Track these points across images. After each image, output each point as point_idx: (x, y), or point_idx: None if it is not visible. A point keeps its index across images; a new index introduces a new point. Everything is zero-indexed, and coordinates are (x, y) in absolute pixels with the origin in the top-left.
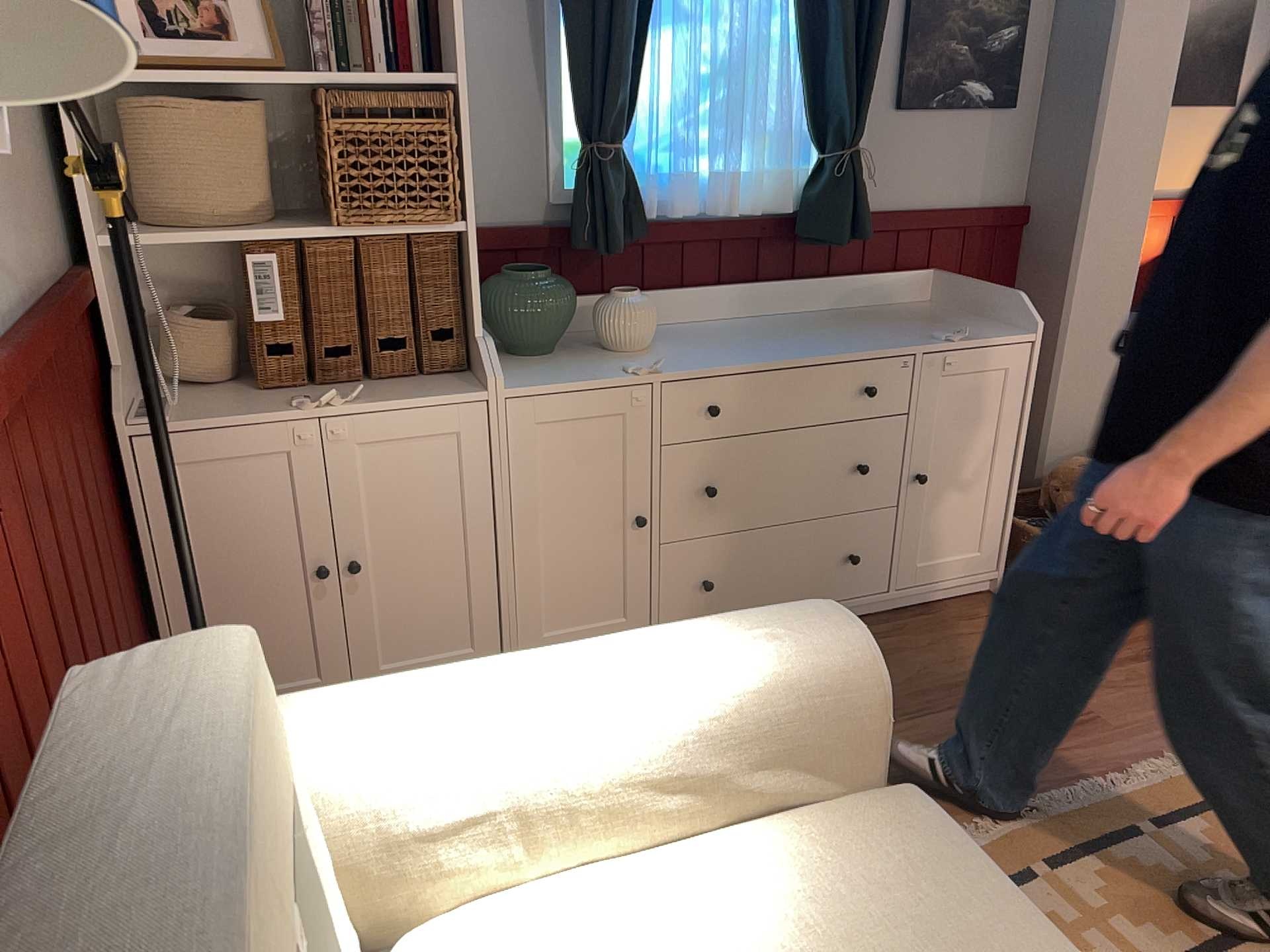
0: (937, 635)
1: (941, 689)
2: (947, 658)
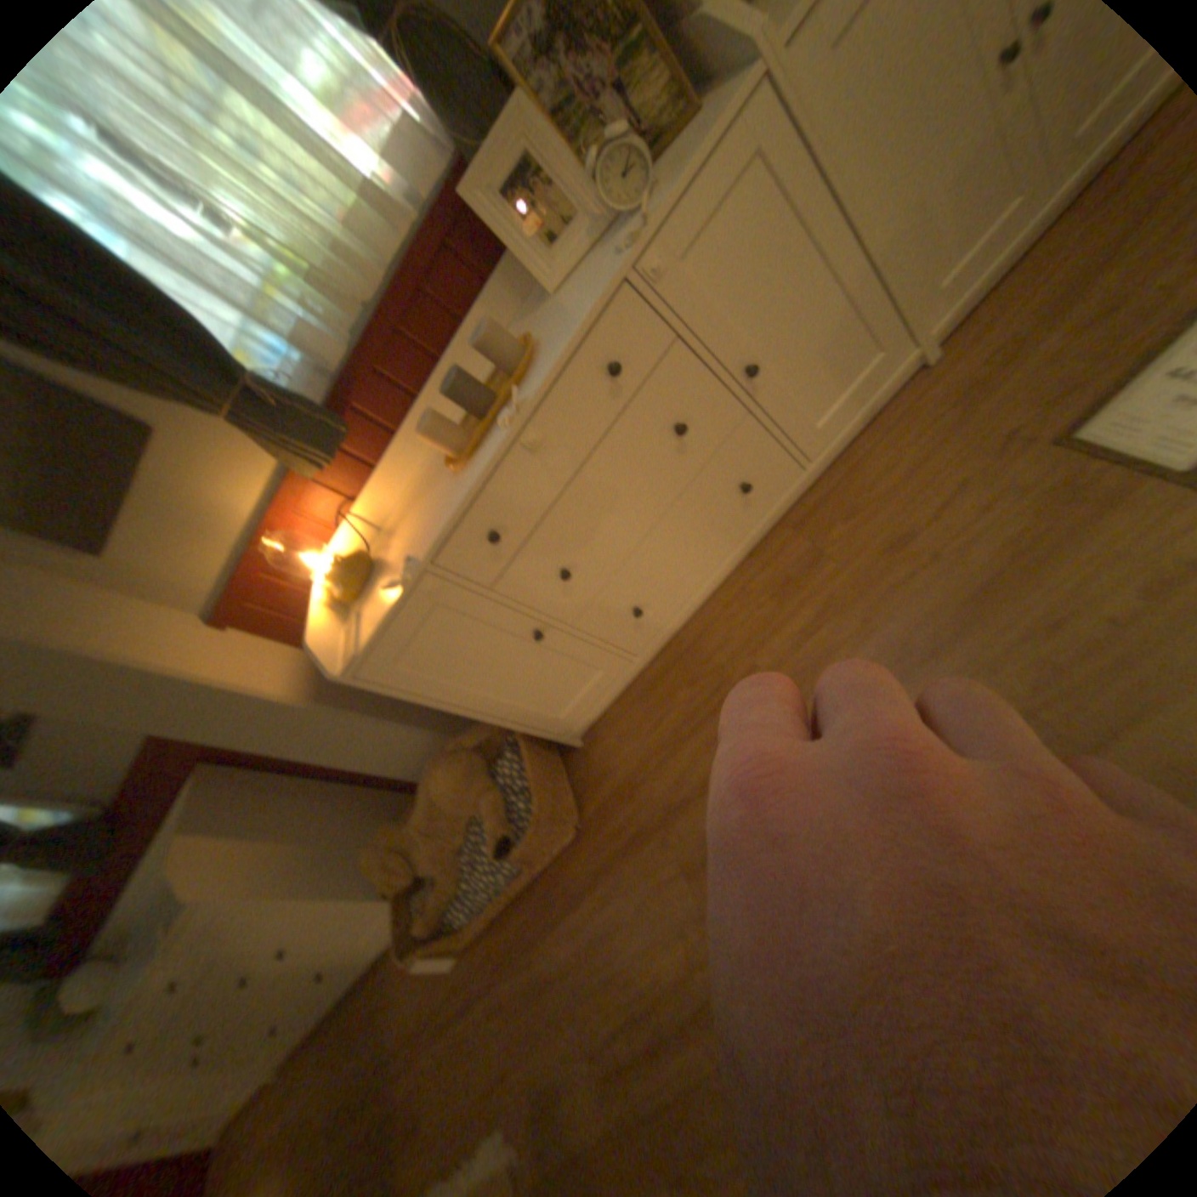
0: (390, 975)
1: (372, 1064)
2: (385, 1014)
